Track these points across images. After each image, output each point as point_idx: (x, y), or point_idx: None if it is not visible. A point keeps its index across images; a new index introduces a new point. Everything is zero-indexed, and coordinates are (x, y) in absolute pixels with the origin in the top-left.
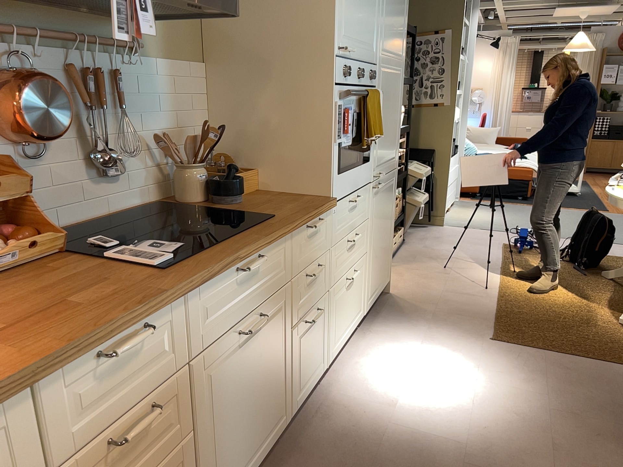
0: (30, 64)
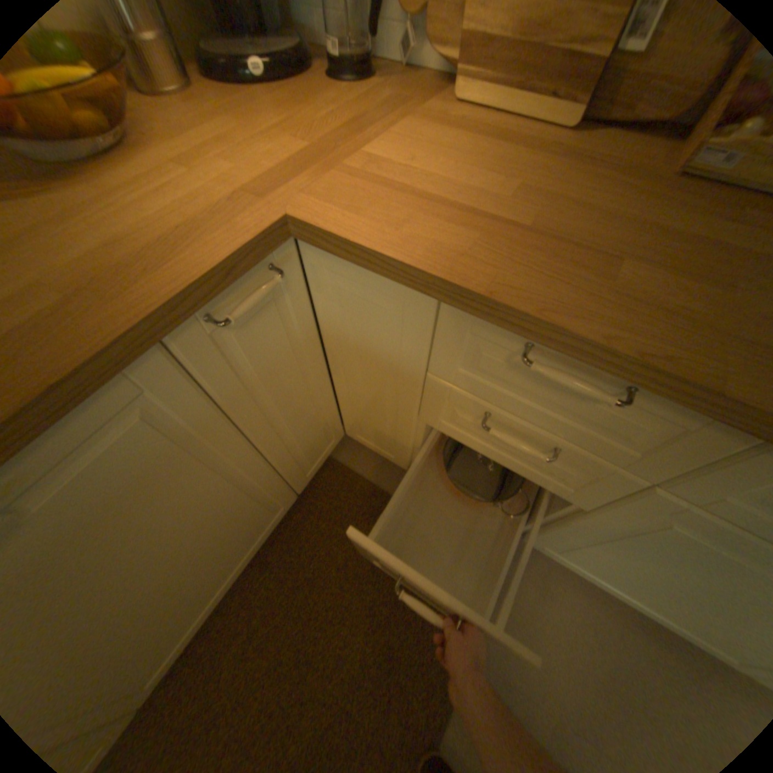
0: None
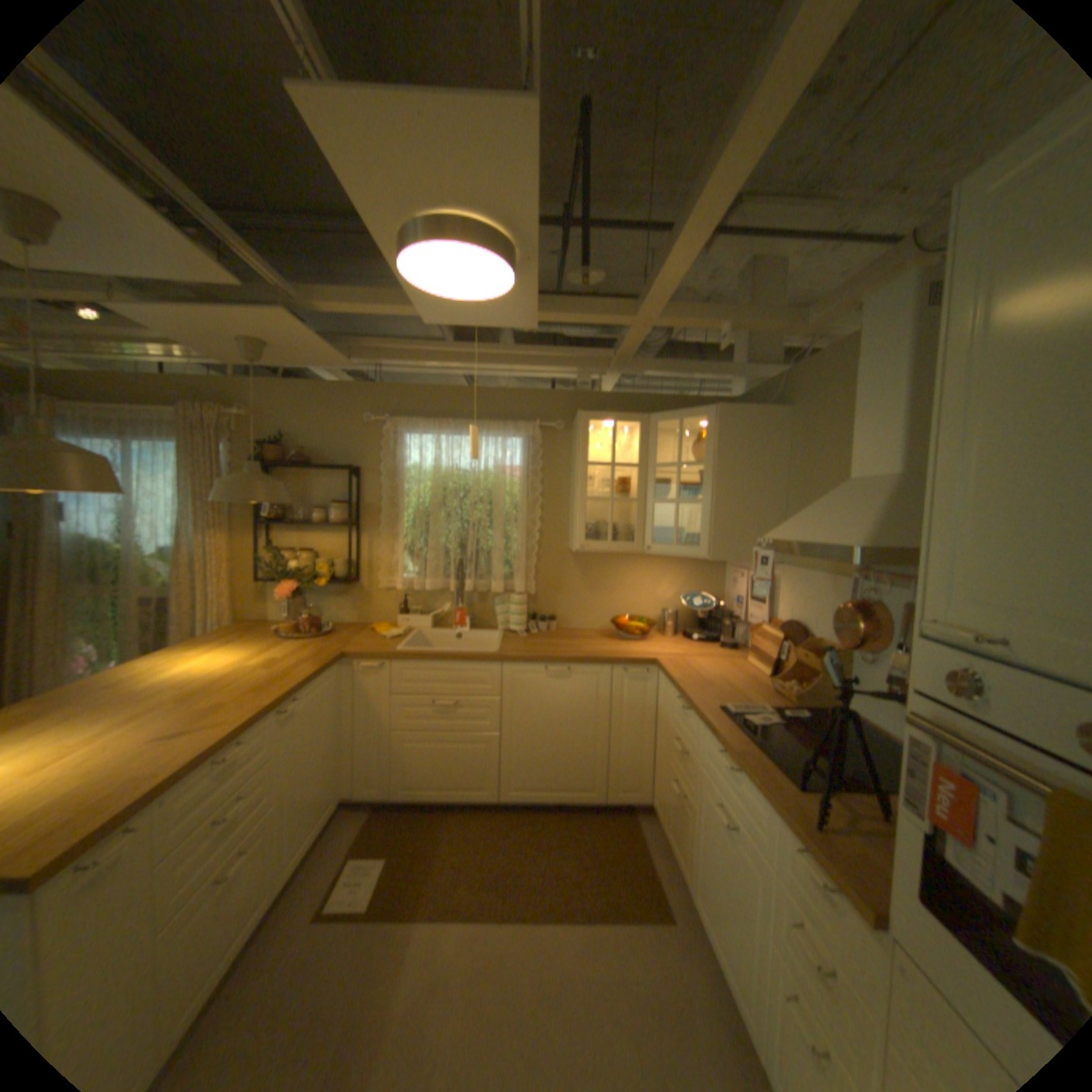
0: (885, 599)
